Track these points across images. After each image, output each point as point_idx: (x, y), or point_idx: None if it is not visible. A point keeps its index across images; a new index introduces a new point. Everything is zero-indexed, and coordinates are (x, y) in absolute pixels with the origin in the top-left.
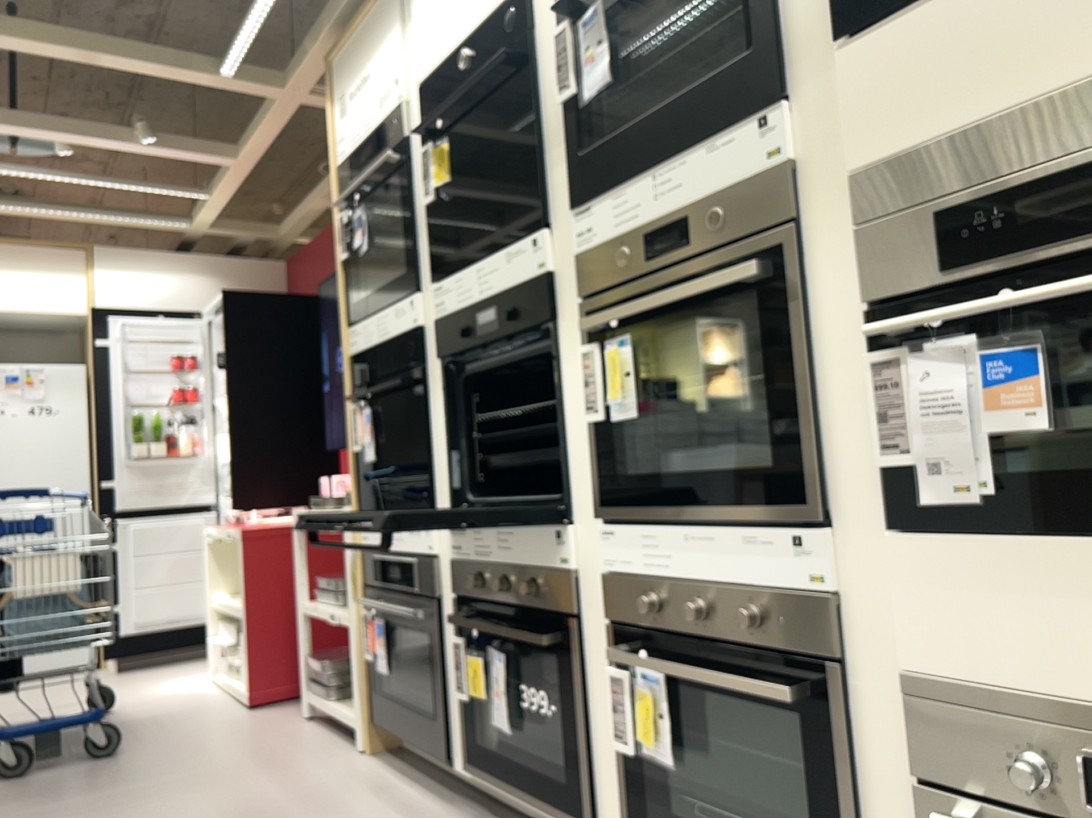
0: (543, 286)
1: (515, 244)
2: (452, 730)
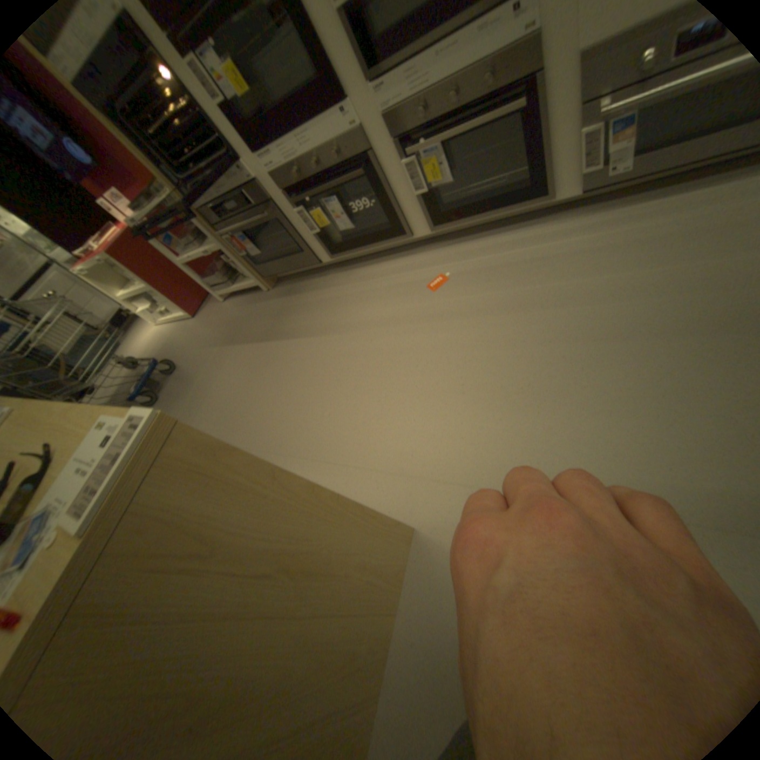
0: None
1: None
2: (313, 249)
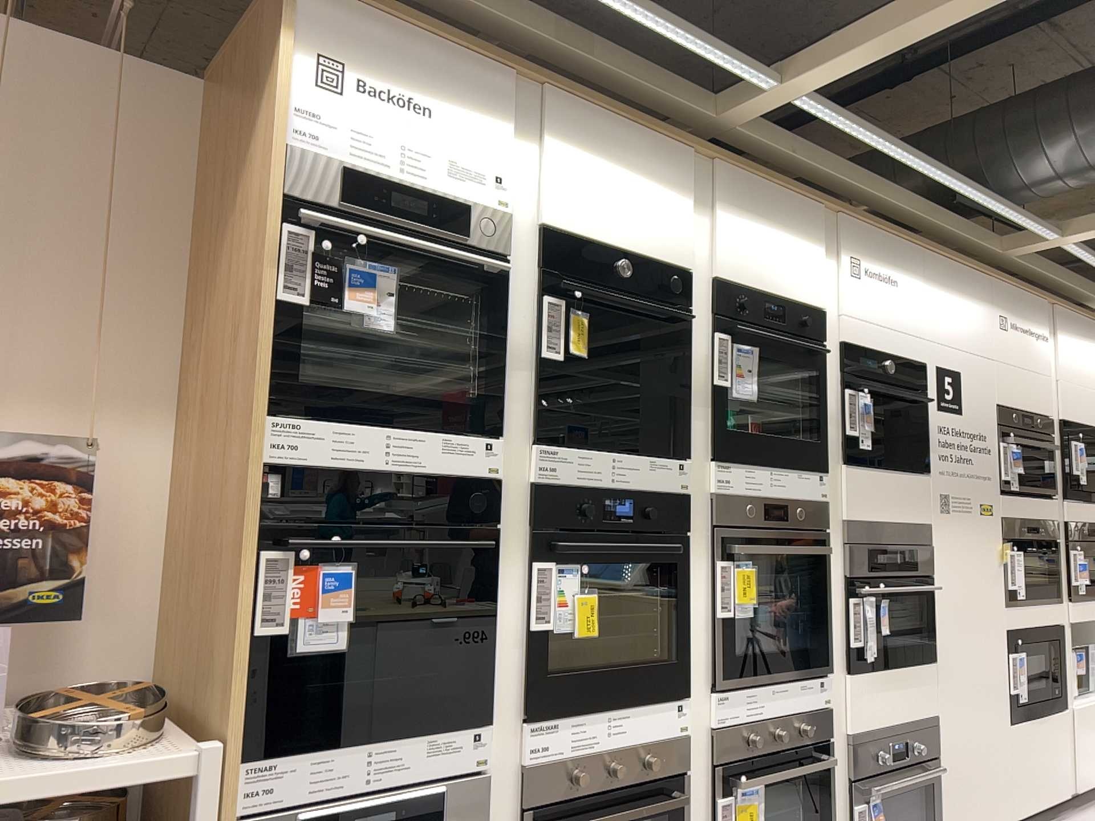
0: (681, 501)
1: (658, 457)
2: None
